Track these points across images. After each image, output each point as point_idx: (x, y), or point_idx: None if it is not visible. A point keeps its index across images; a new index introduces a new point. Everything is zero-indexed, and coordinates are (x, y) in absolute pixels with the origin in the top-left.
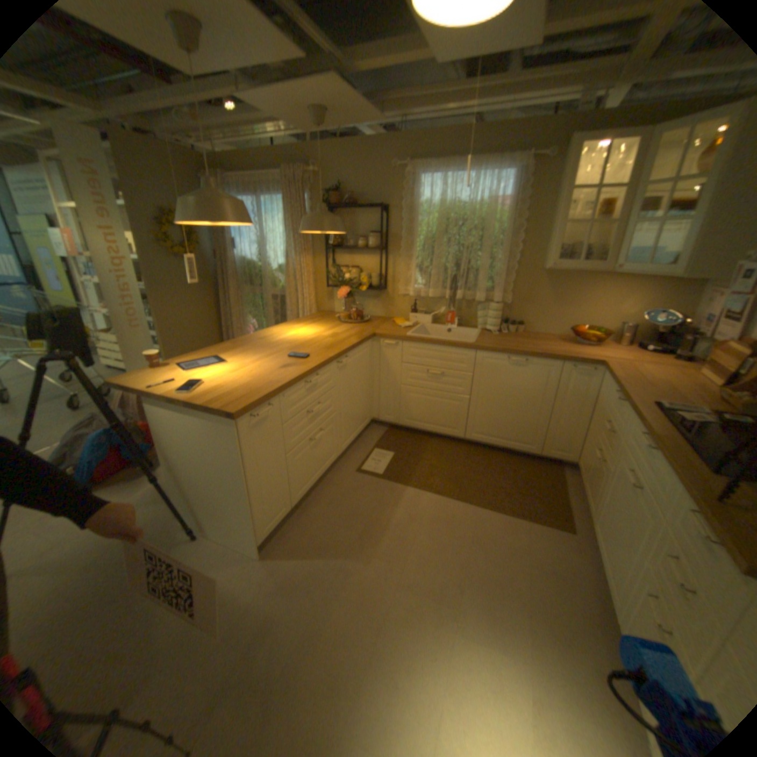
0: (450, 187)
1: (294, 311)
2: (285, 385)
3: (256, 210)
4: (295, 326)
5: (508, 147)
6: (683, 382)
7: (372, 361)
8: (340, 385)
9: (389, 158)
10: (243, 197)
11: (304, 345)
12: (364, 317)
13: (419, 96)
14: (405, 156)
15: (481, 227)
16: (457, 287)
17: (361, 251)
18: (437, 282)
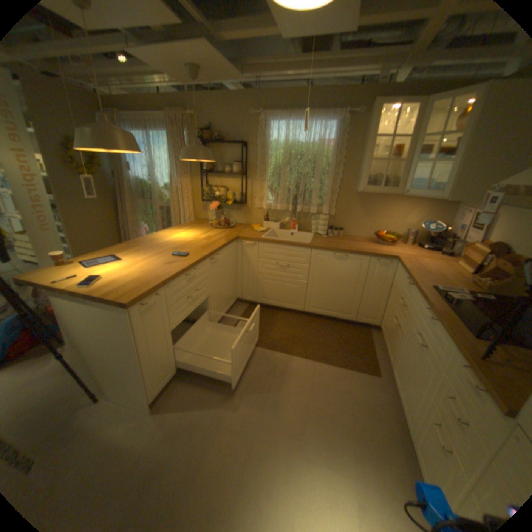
0: (292, 131)
1: (177, 219)
2: (170, 278)
3: (146, 142)
4: (178, 230)
5: (332, 104)
6: (449, 271)
7: (237, 257)
8: (213, 276)
9: (247, 107)
10: (136, 131)
11: (185, 245)
12: (231, 224)
13: (269, 63)
14: (259, 107)
15: (314, 161)
16: (297, 203)
17: (228, 175)
18: (283, 199)
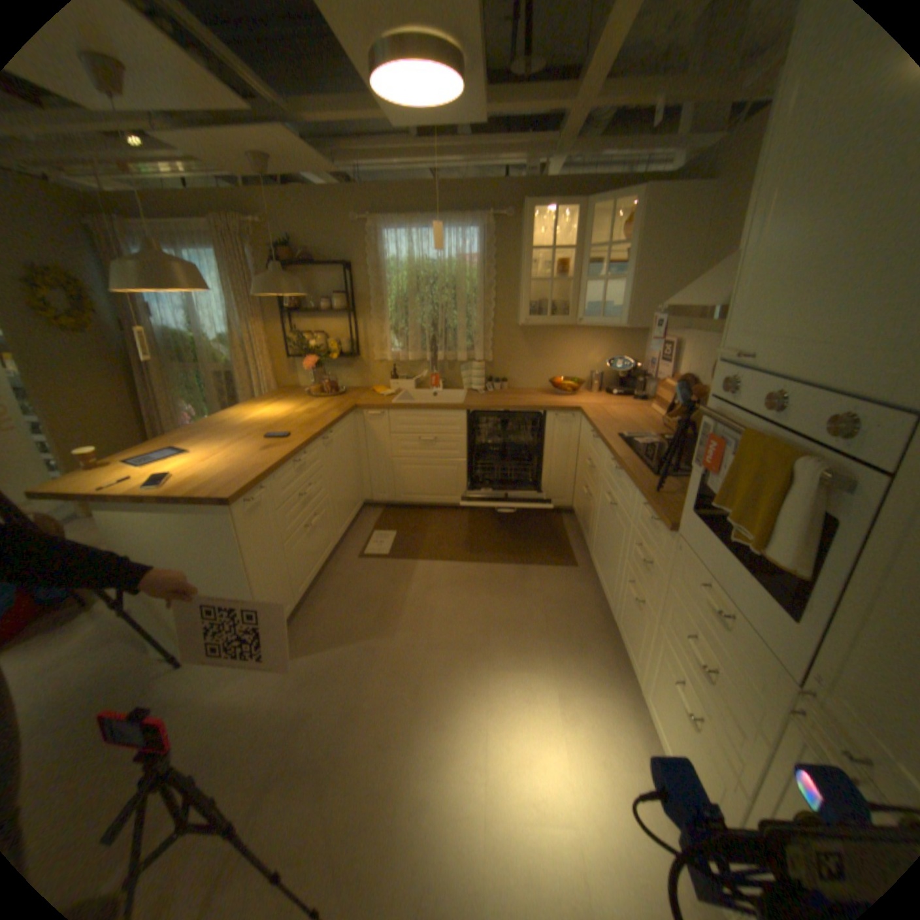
0: (416, 245)
1: (246, 390)
2: (274, 465)
3: None
4: (256, 406)
5: (468, 206)
6: (638, 417)
7: (356, 436)
8: (328, 464)
9: (344, 211)
10: None
11: (278, 424)
12: (338, 390)
13: (370, 149)
14: (362, 210)
15: (452, 286)
16: (436, 349)
17: (324, 315)
18: (416, 345)
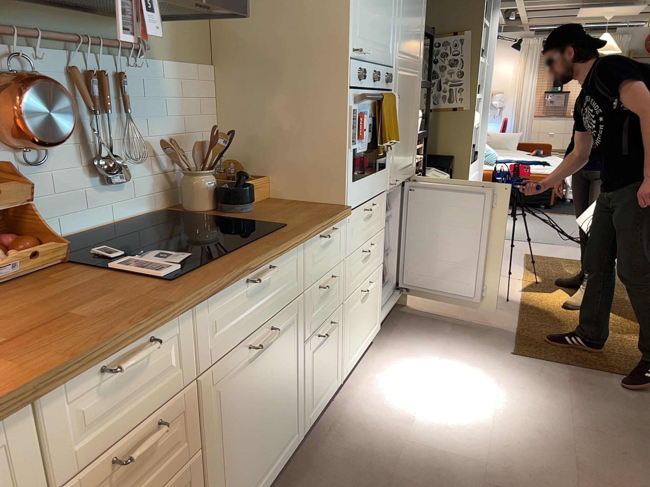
0: None
1: None
2: None
3: None
4: None
5: None
6: None
7: None
8: None
9: None
10: None
11: None
12: None
13: None
14: None
15: None
16: None
17: None
18: None
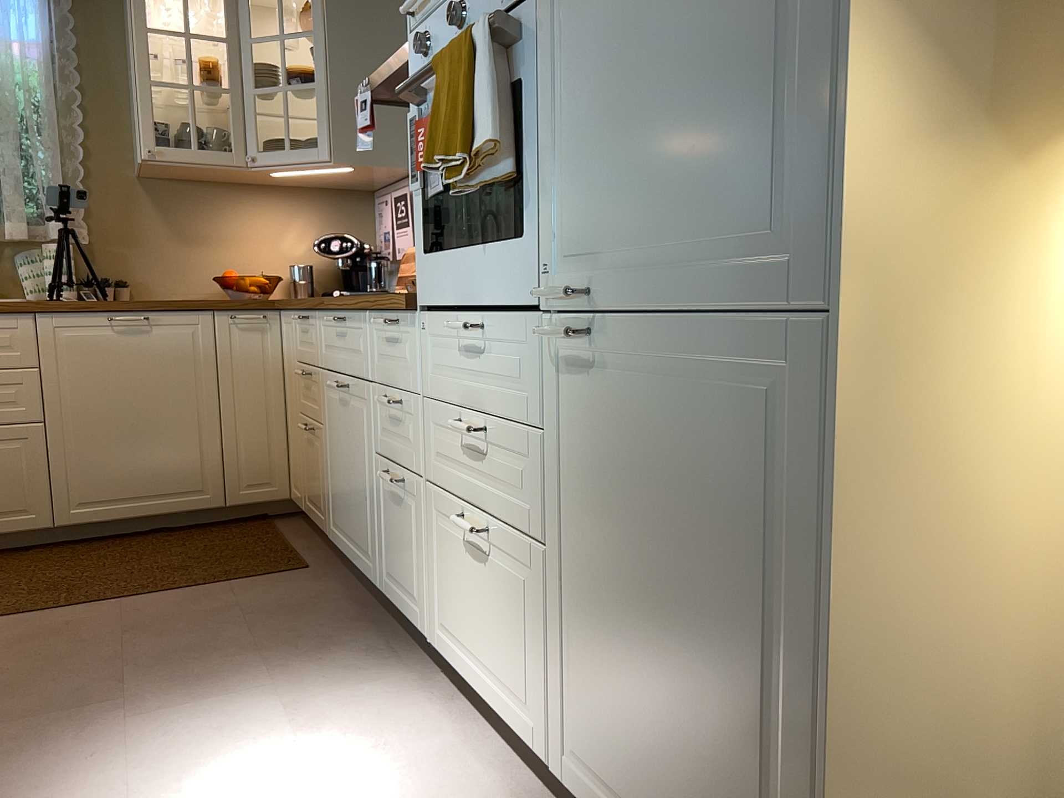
0: None
1: None
2: None
3: None
4: None
5: None
6: None
7: None
8: None
9: None
10: None
11: None
12: None
13: None
14: None
15: None
16: None
17: None
18: None
